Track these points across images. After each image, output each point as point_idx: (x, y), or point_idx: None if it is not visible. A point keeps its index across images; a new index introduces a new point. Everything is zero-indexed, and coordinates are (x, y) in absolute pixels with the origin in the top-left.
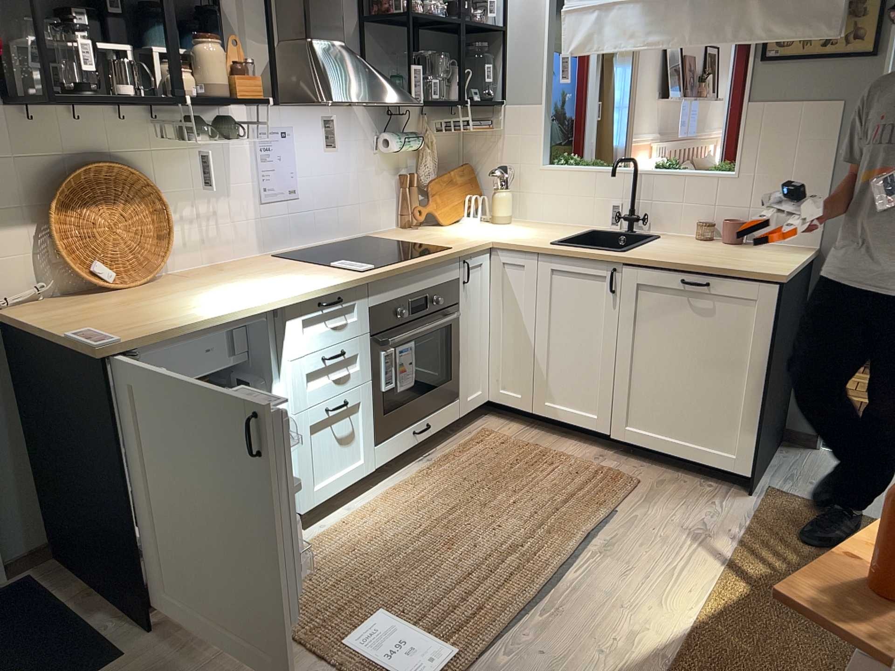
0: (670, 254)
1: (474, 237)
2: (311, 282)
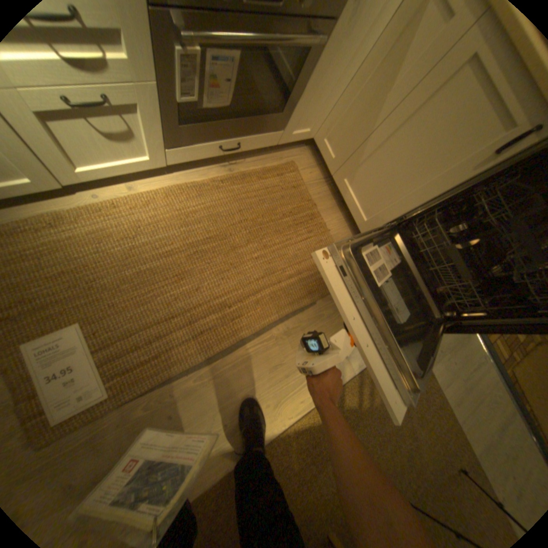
0: None
1: None
2: None
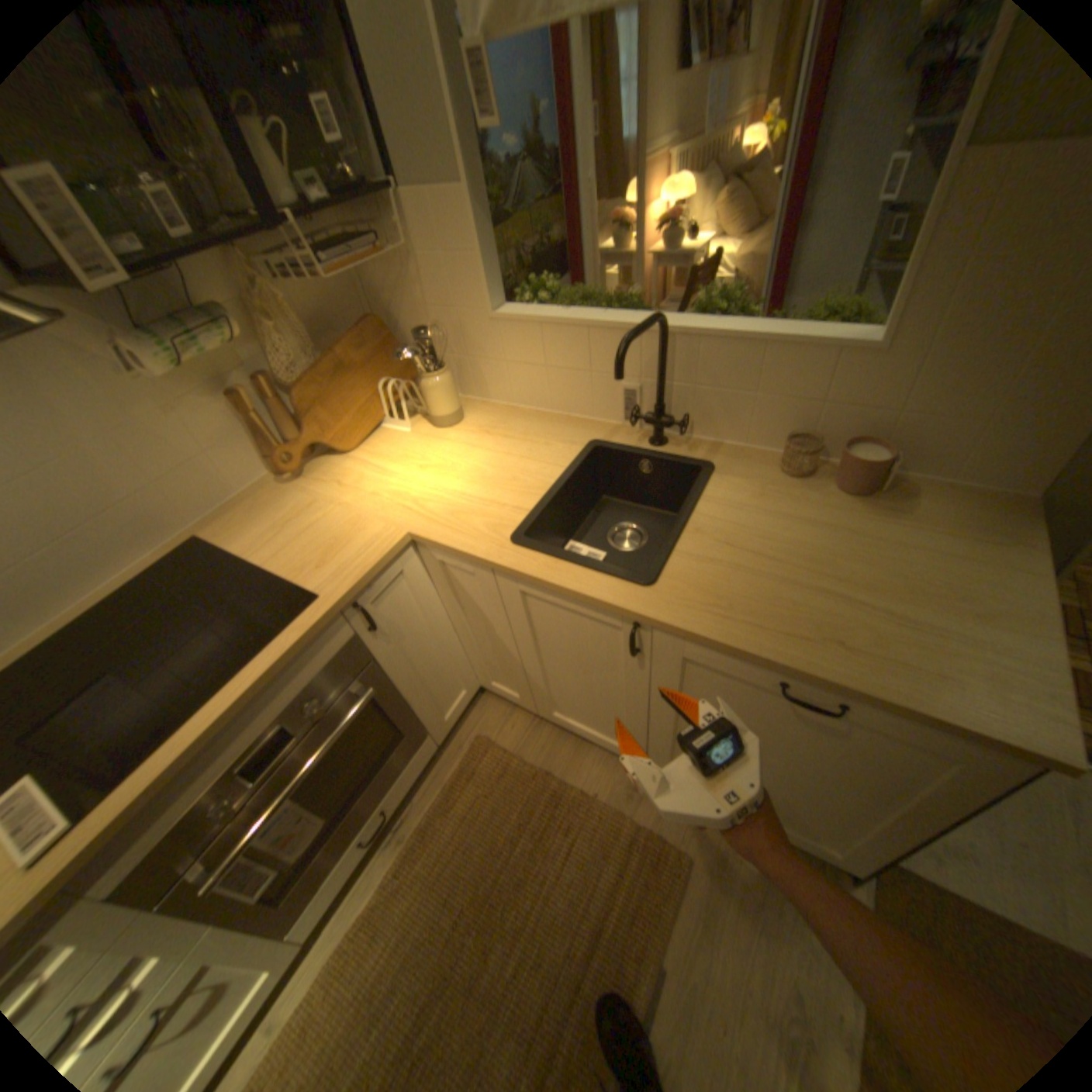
0: (744, 583)
1: (380, 511)
2: None
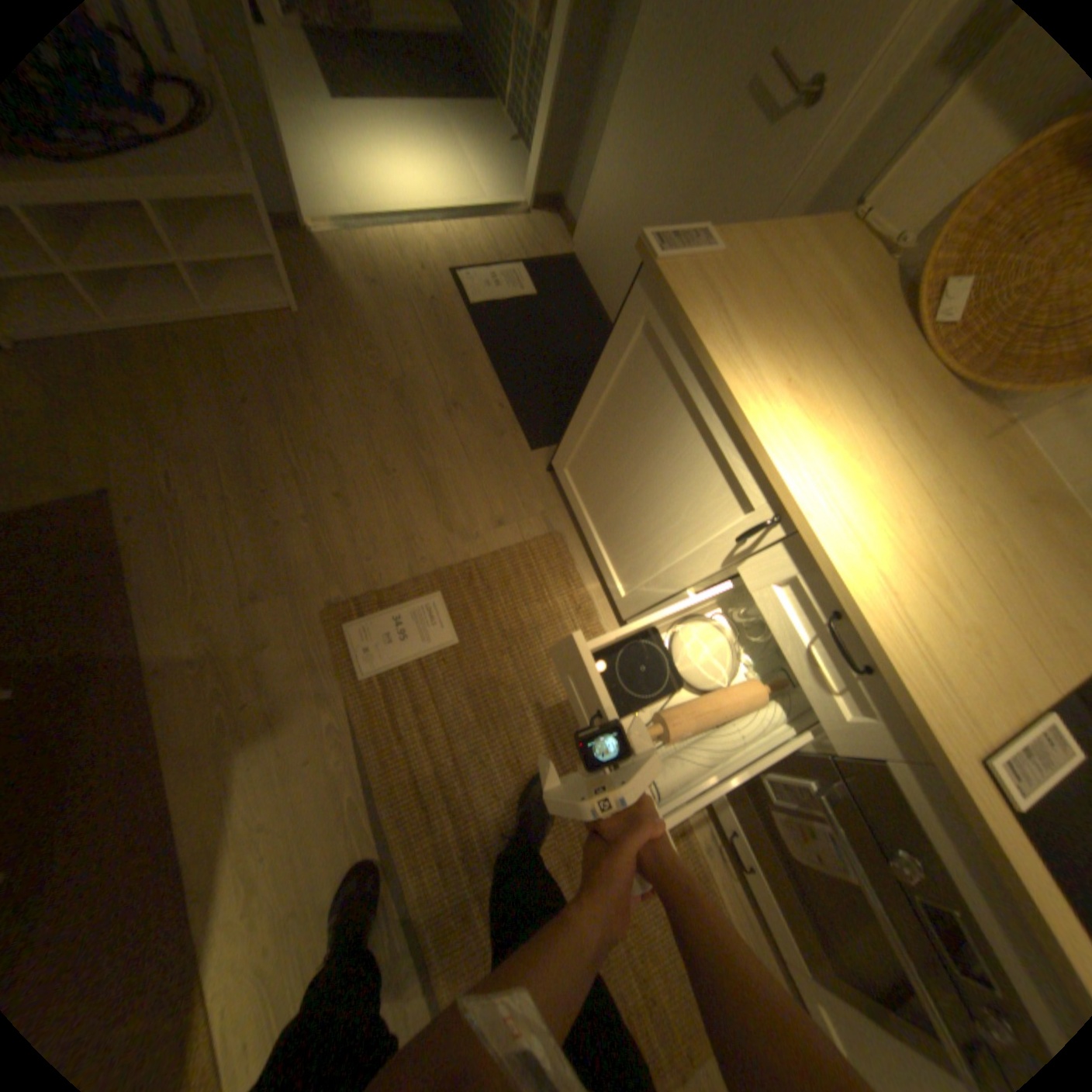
0: None
1: None
2: (910, 613)
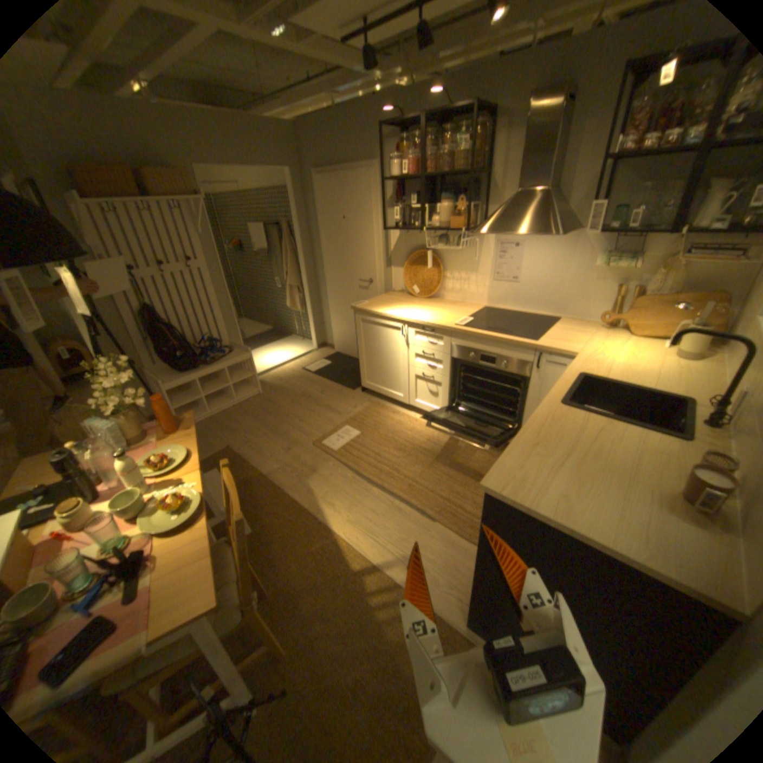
0: (571, 430)
1: (590, 347)
2: (430, 319)
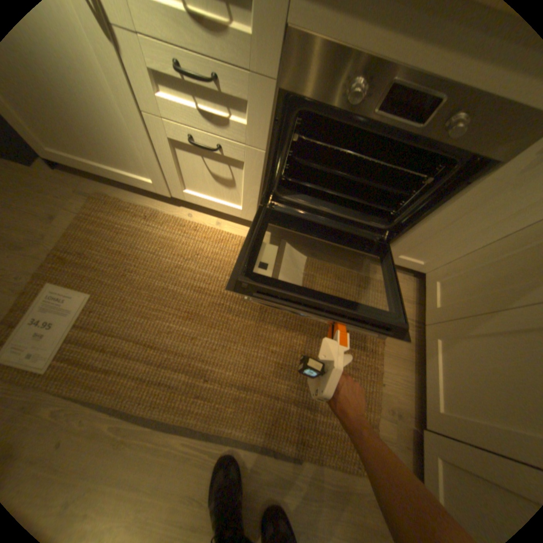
0: None
1: None
2: None
